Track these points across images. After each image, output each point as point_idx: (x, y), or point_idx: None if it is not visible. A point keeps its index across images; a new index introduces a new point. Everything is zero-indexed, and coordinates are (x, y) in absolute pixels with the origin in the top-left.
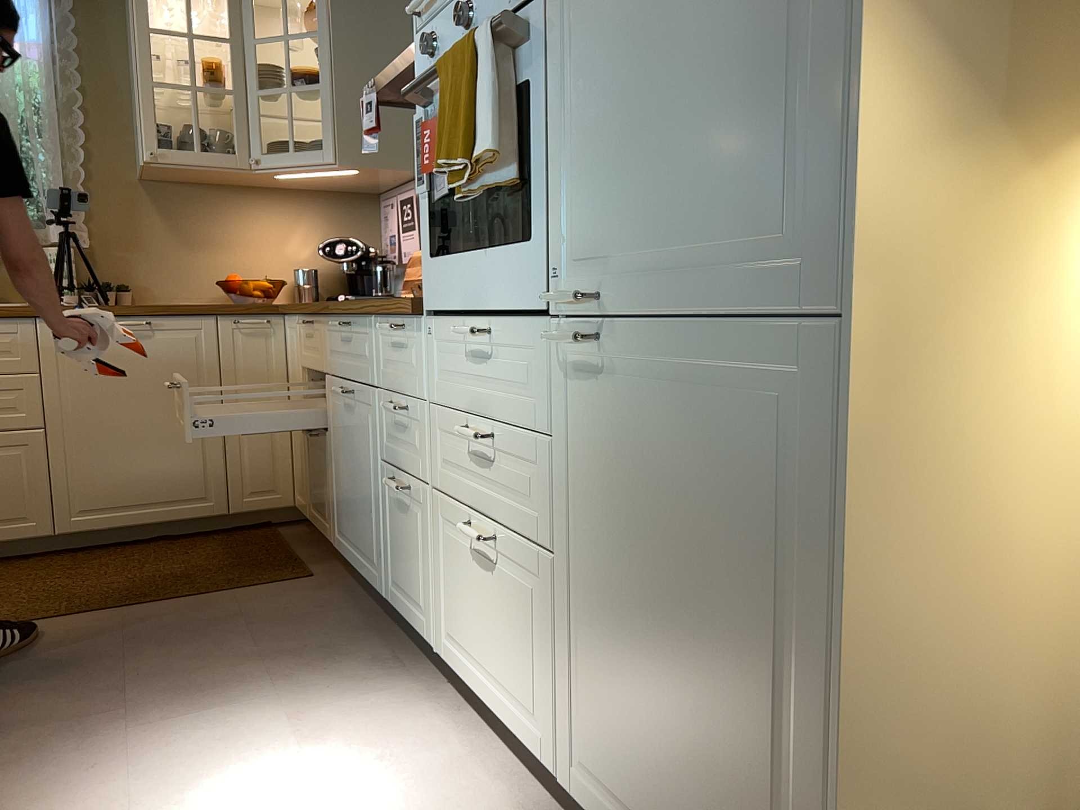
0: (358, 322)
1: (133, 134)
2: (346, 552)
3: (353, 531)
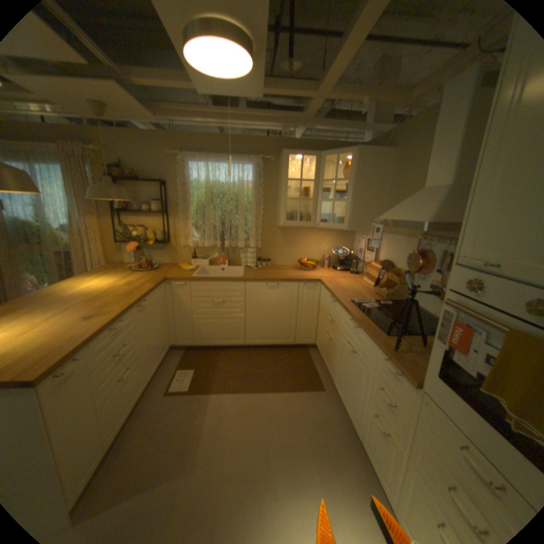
0: (365, 333)
1: (276, 209)
2: (340, 394)
3: (346, 394)
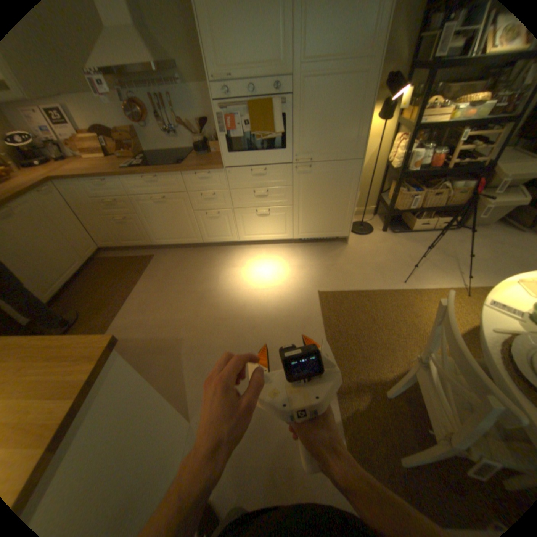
0: (164, 175)
1: None
2: (167, 242)
3: (172, 235)
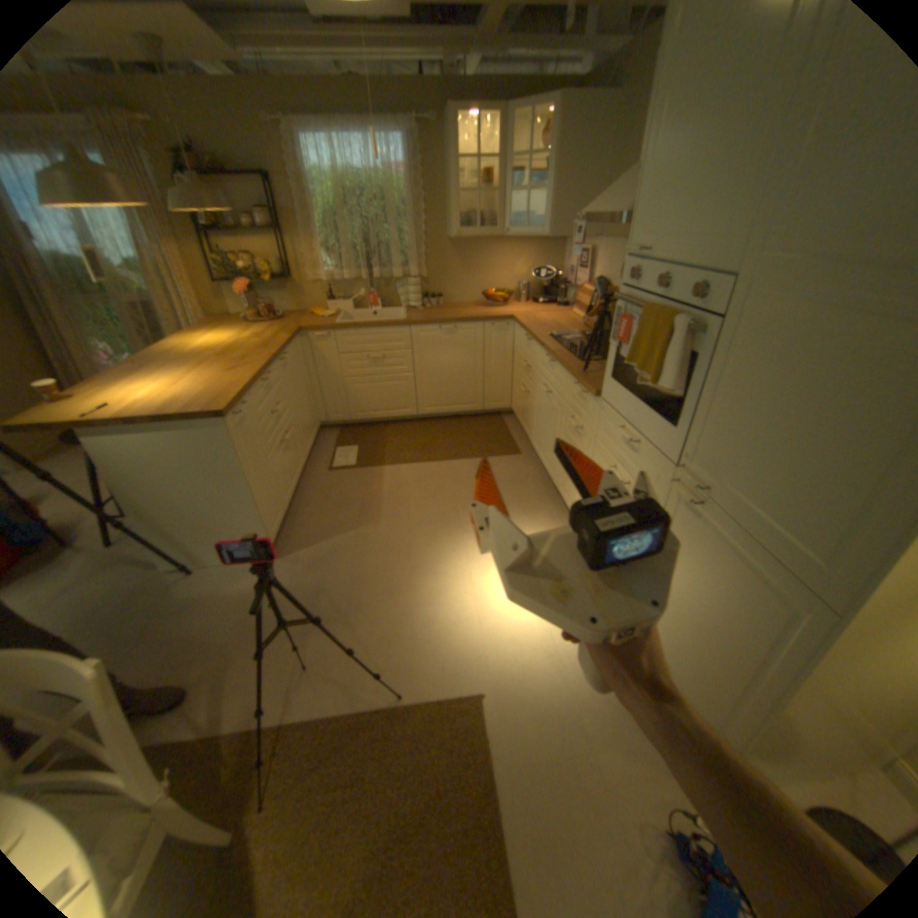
0: (559, 366)
1: (445, 211)
2: (537, 452)
3: (542, 448)
